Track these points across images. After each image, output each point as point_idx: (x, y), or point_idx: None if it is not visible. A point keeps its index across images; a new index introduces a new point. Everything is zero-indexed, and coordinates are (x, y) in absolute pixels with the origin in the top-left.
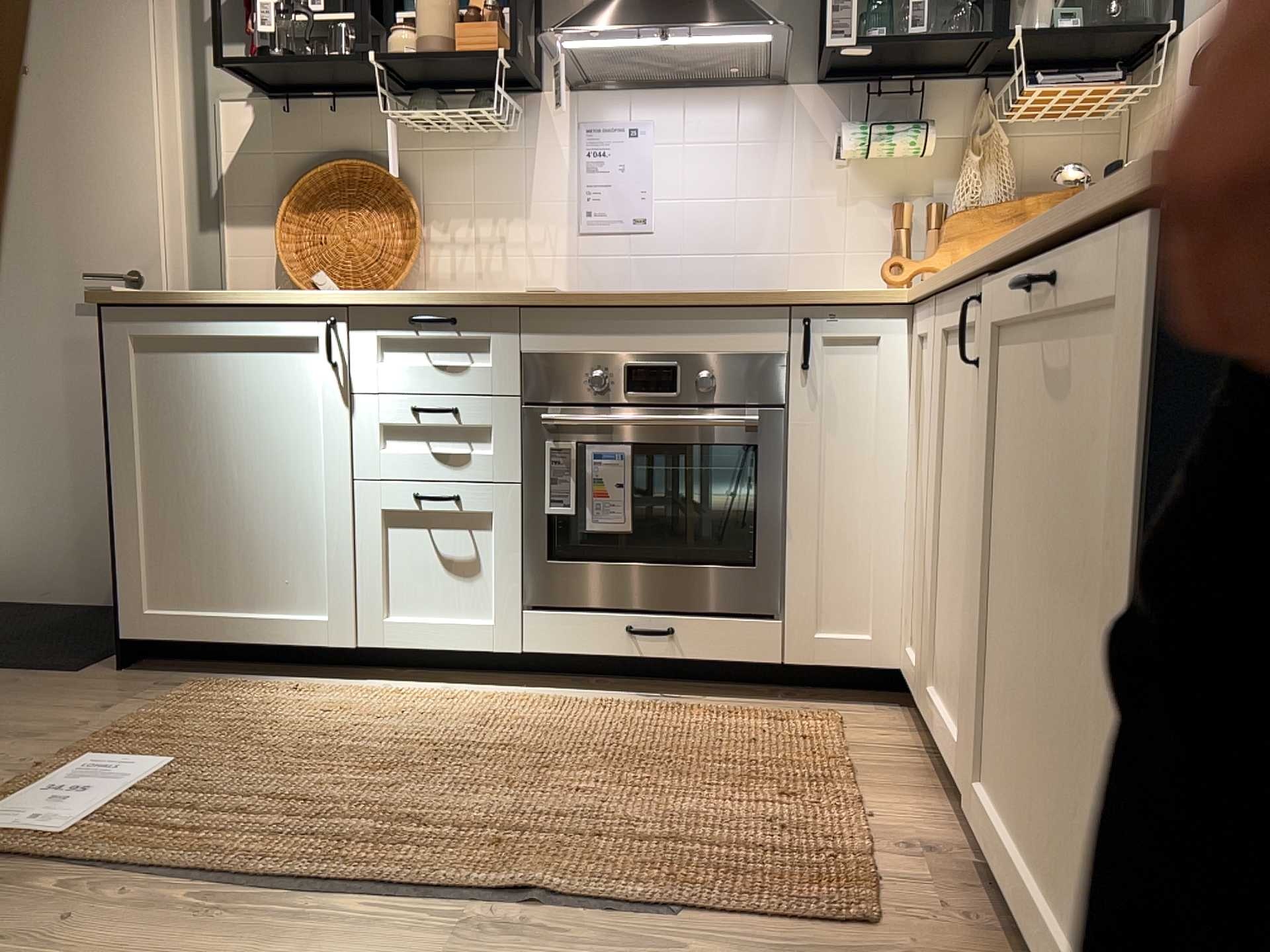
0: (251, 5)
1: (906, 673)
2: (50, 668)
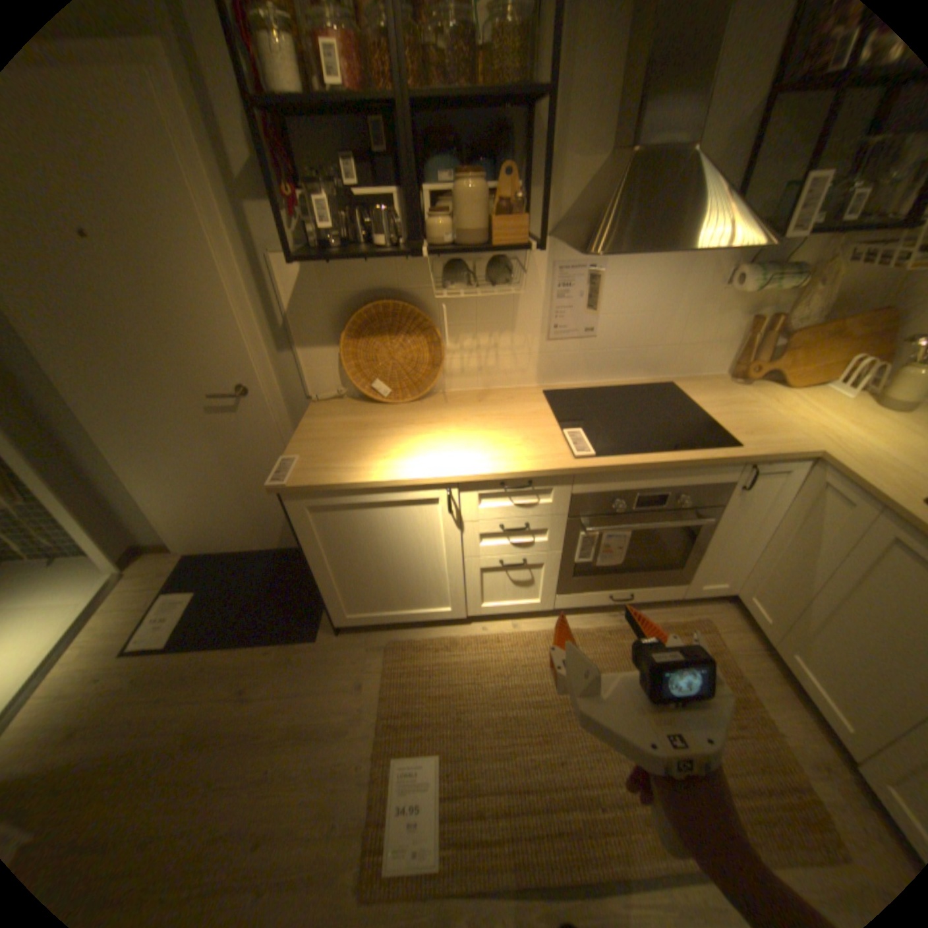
0: (275, 157)
1: (743, 602)
2: (297, 638)
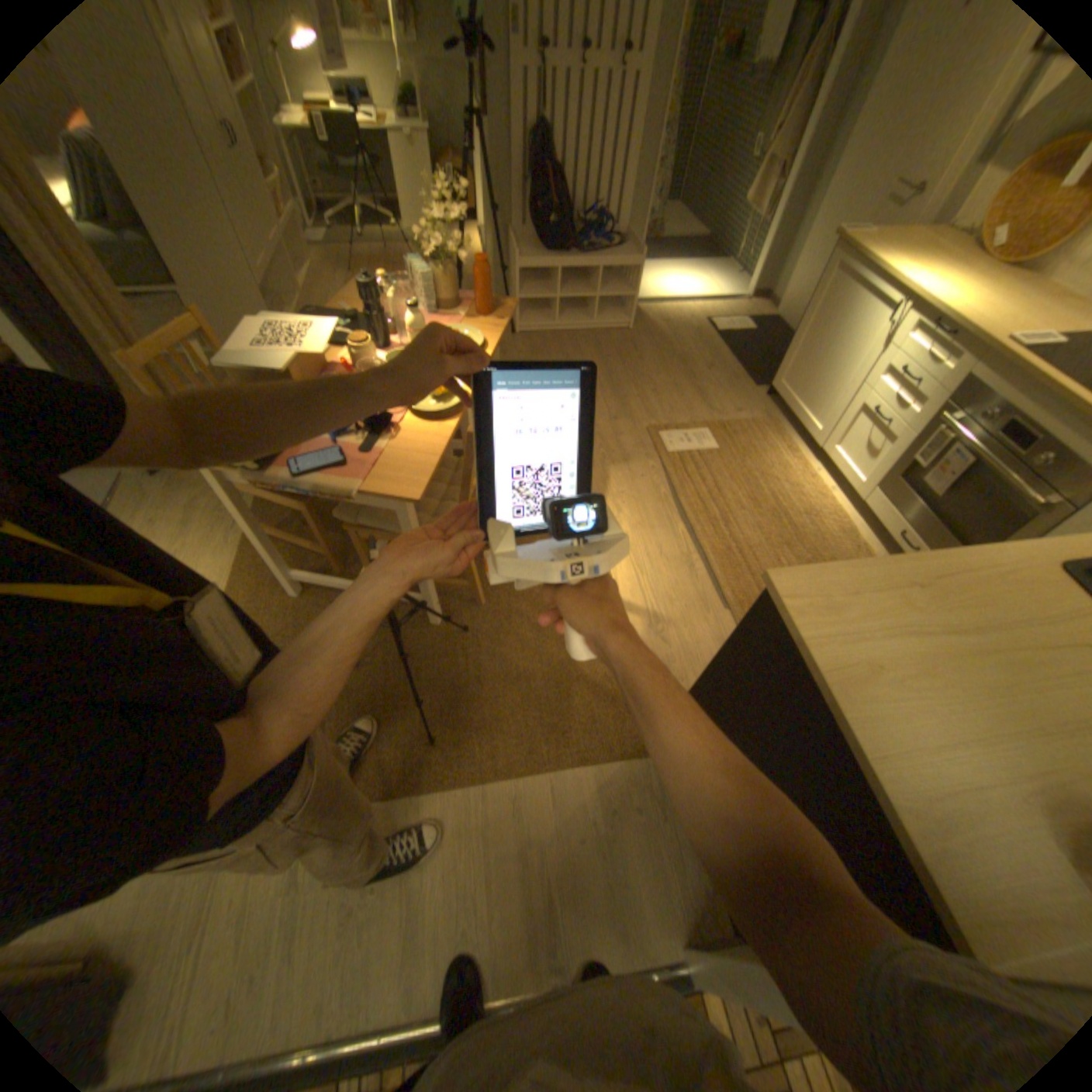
0: None
1: None
2: (752, 379)
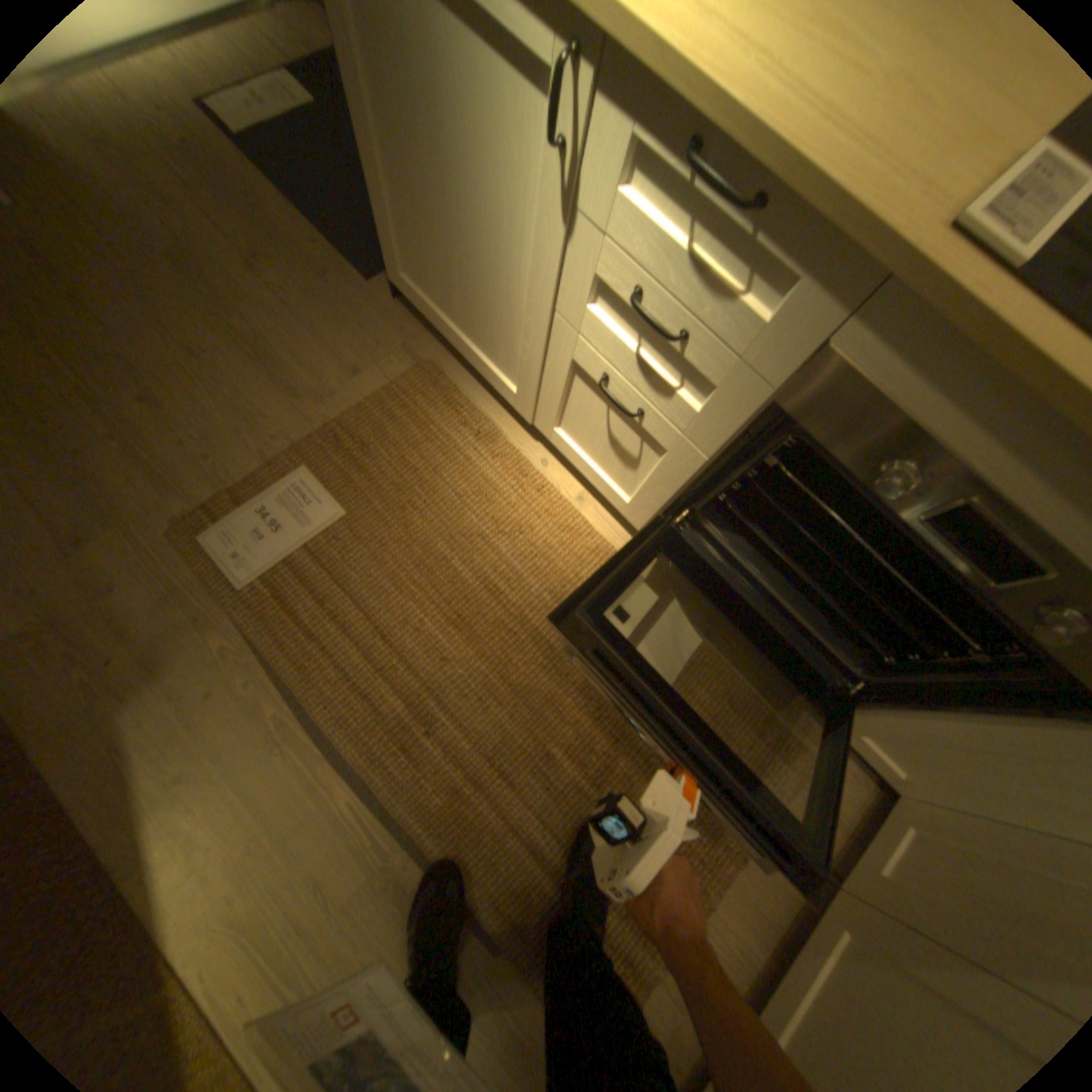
0: None
1: (894, 814)
2: (354, 261)
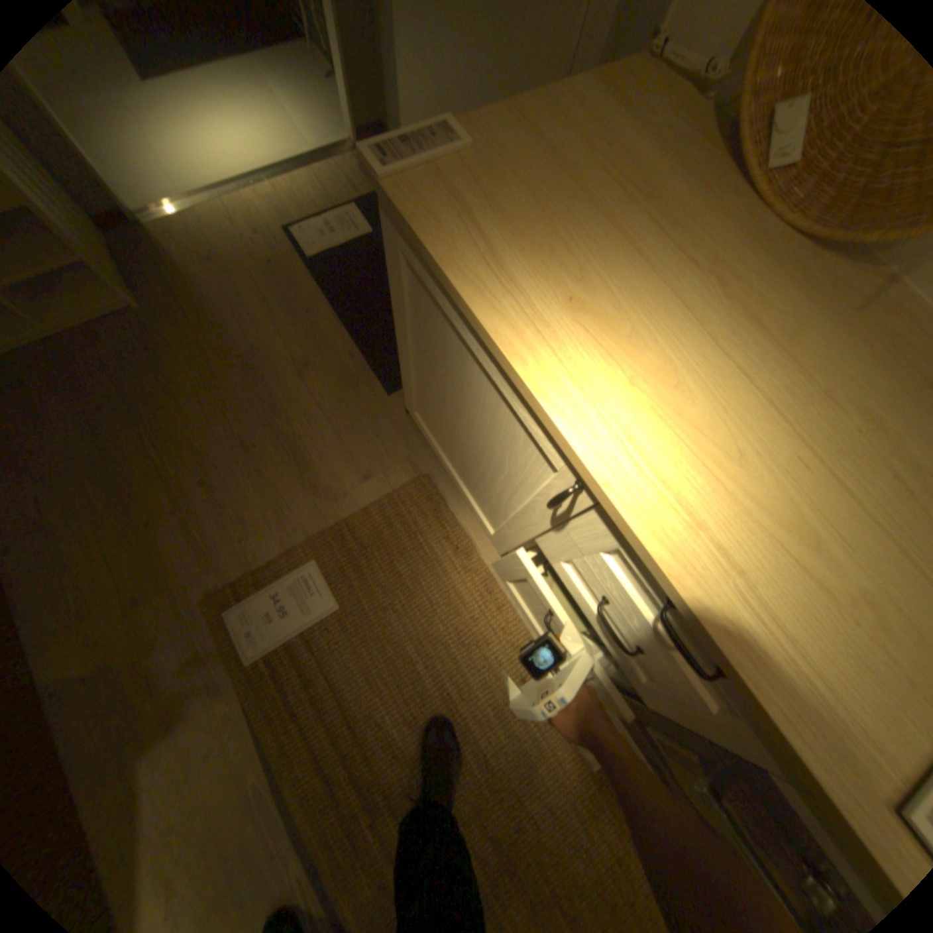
0: None
1: None
2: (382, 376)
